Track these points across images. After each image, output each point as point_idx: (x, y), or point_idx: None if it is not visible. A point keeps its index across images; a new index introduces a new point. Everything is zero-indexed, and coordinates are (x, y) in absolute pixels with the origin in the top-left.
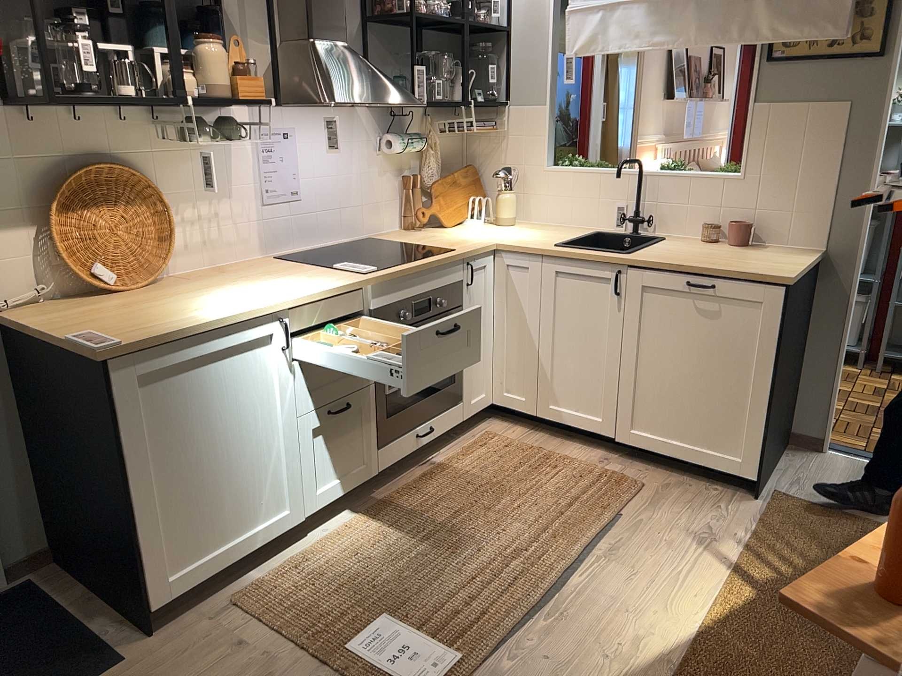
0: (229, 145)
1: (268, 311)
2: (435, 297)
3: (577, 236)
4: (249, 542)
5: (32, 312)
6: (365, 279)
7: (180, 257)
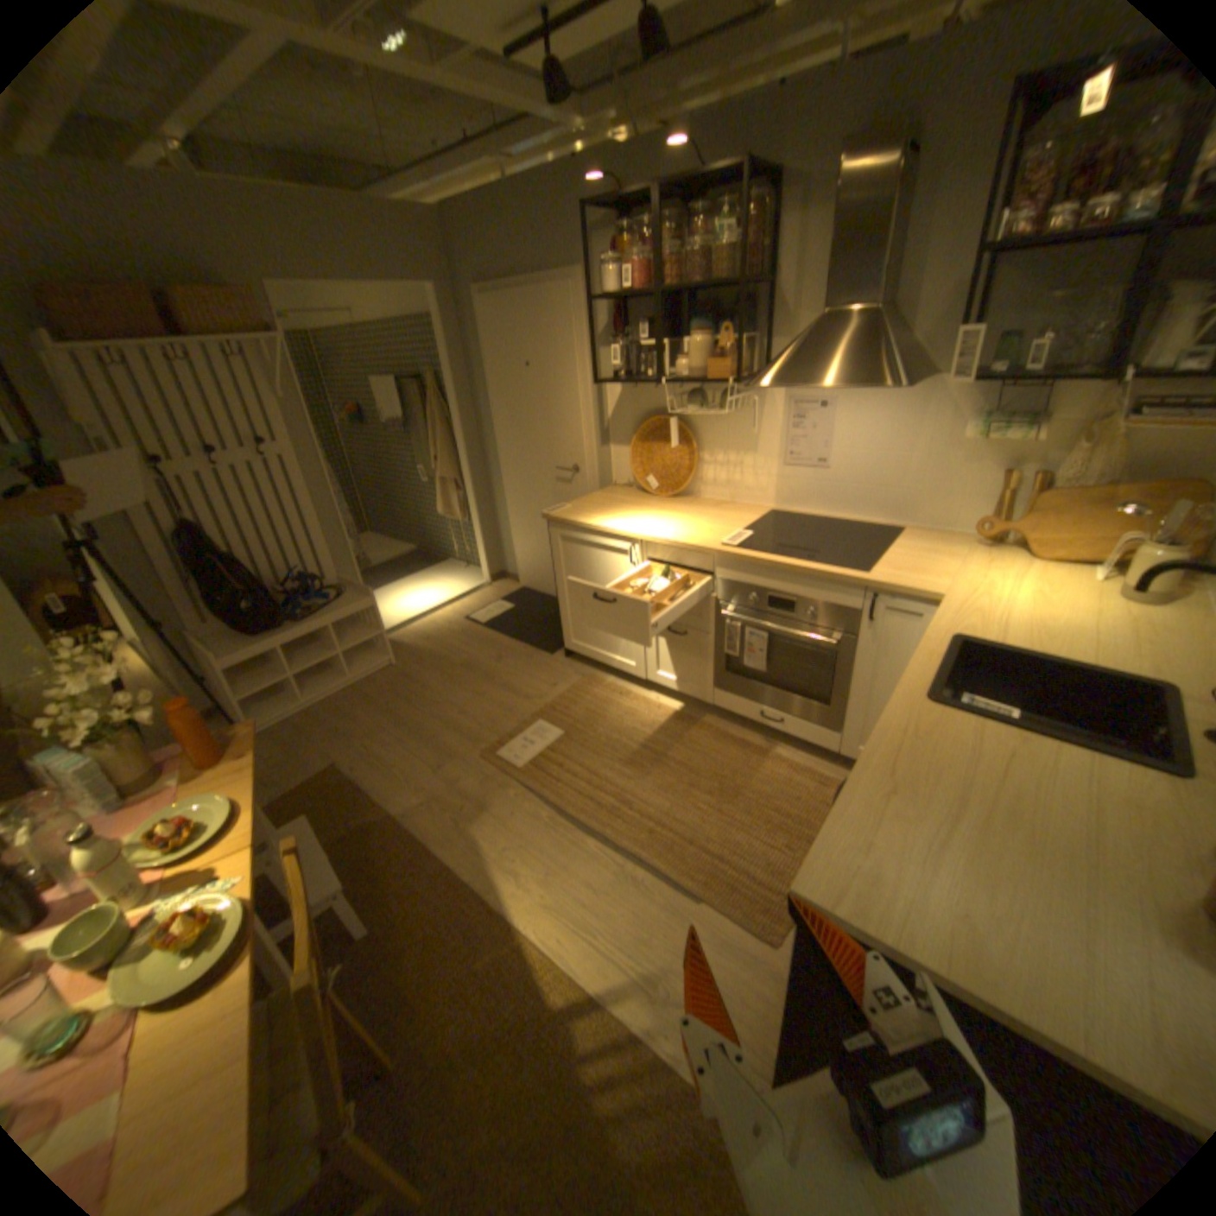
0: (761, 408)
1: (621, 534)
2: (811, 606)
3: (1096, 662)
4: (609, 658)
5: (614, 490)
6: (706, 547)
7: (708, 486)
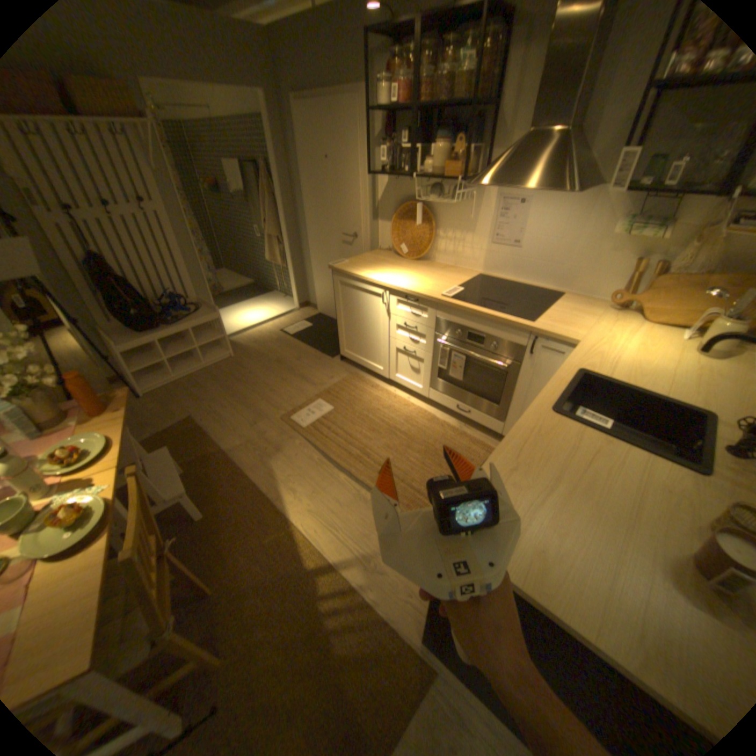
0: (480, 201)
1: (378, 283)
2: (494, 341)
3: (669, 394)
4: (366, 364)
5: (379, 252)
6: (431, 297)
7: (440, 254)
